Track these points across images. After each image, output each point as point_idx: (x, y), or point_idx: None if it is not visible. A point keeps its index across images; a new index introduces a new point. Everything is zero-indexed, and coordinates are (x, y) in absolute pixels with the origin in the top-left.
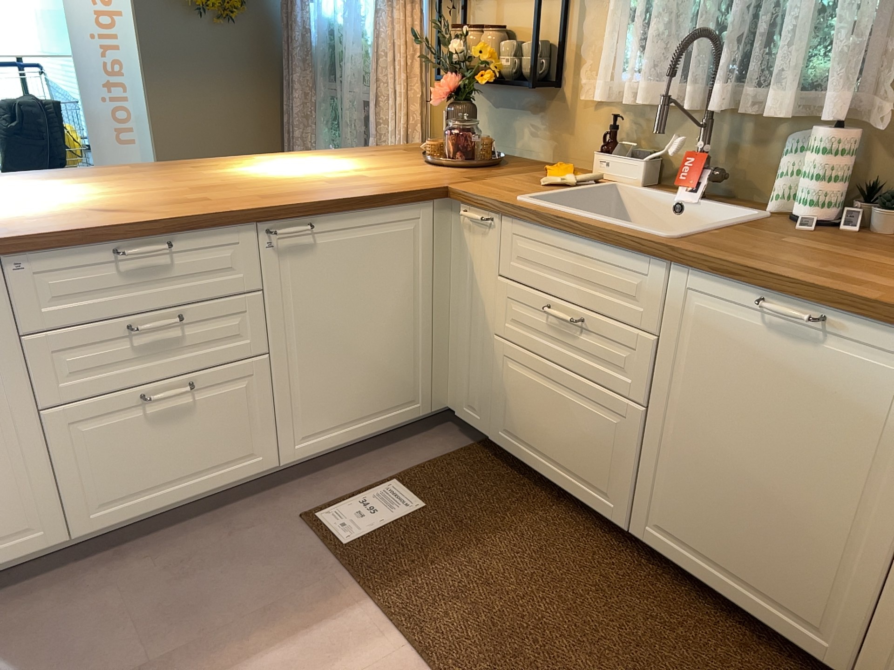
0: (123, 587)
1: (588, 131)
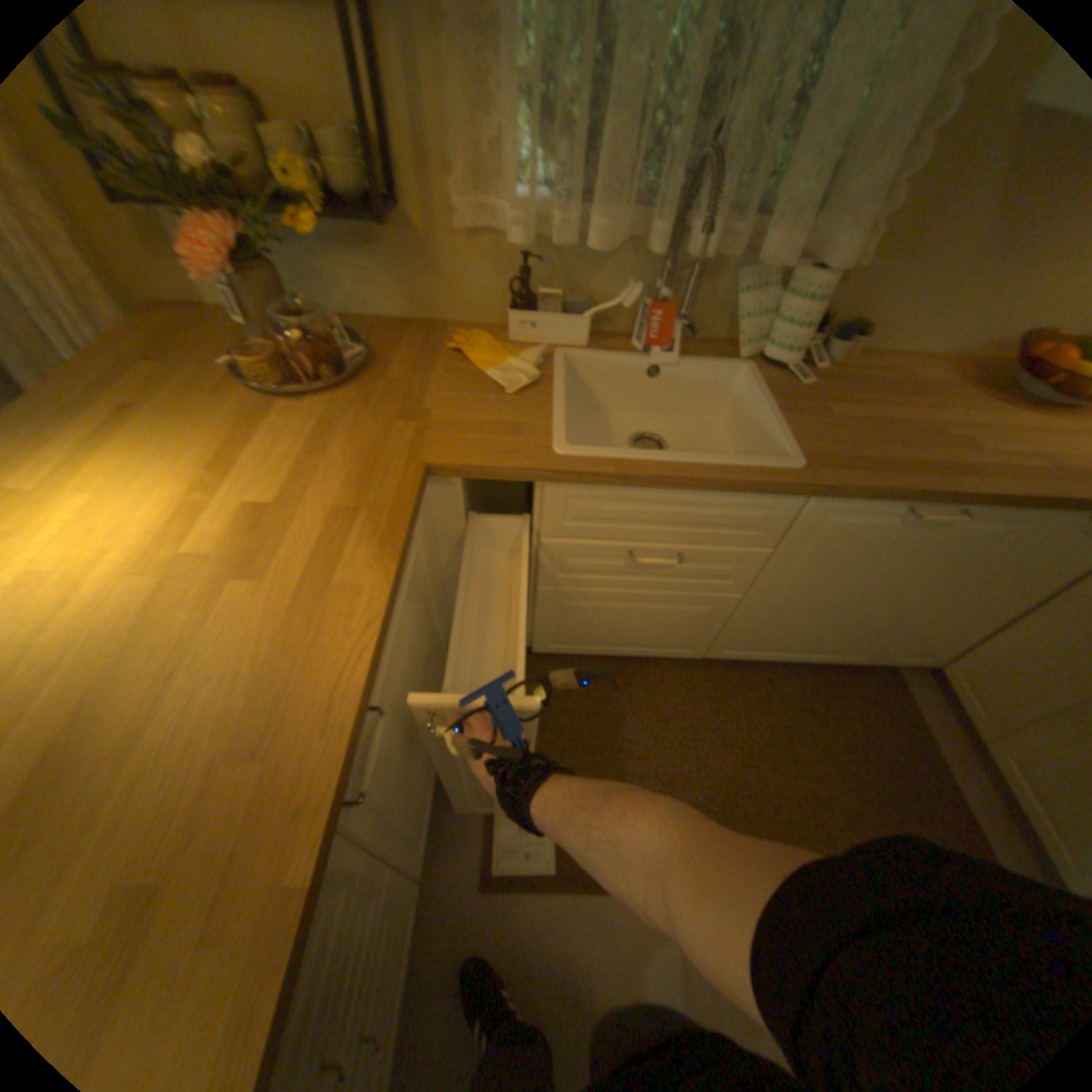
0: None
1: (469, 269)
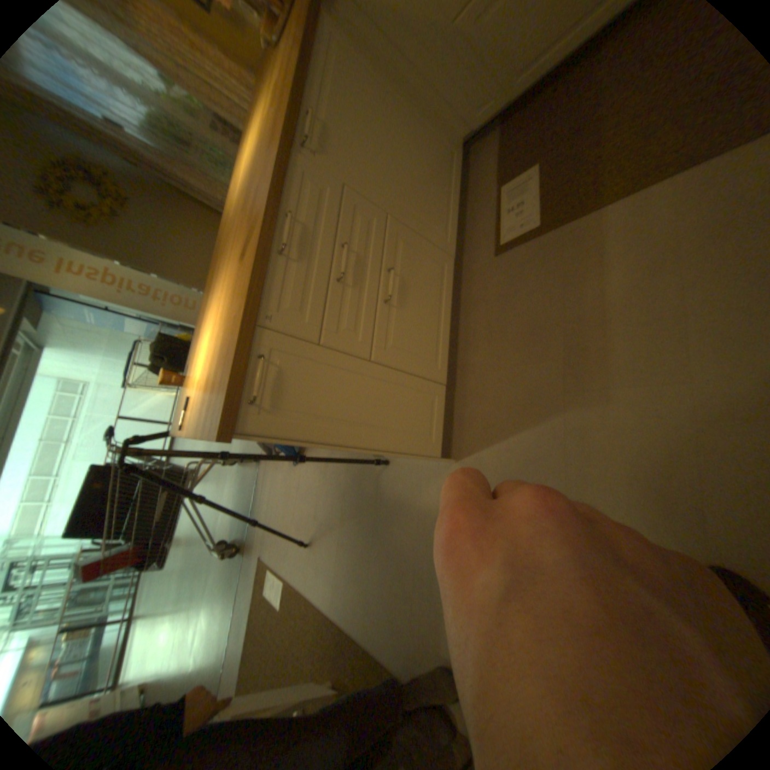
0: (491, 367)
1: None
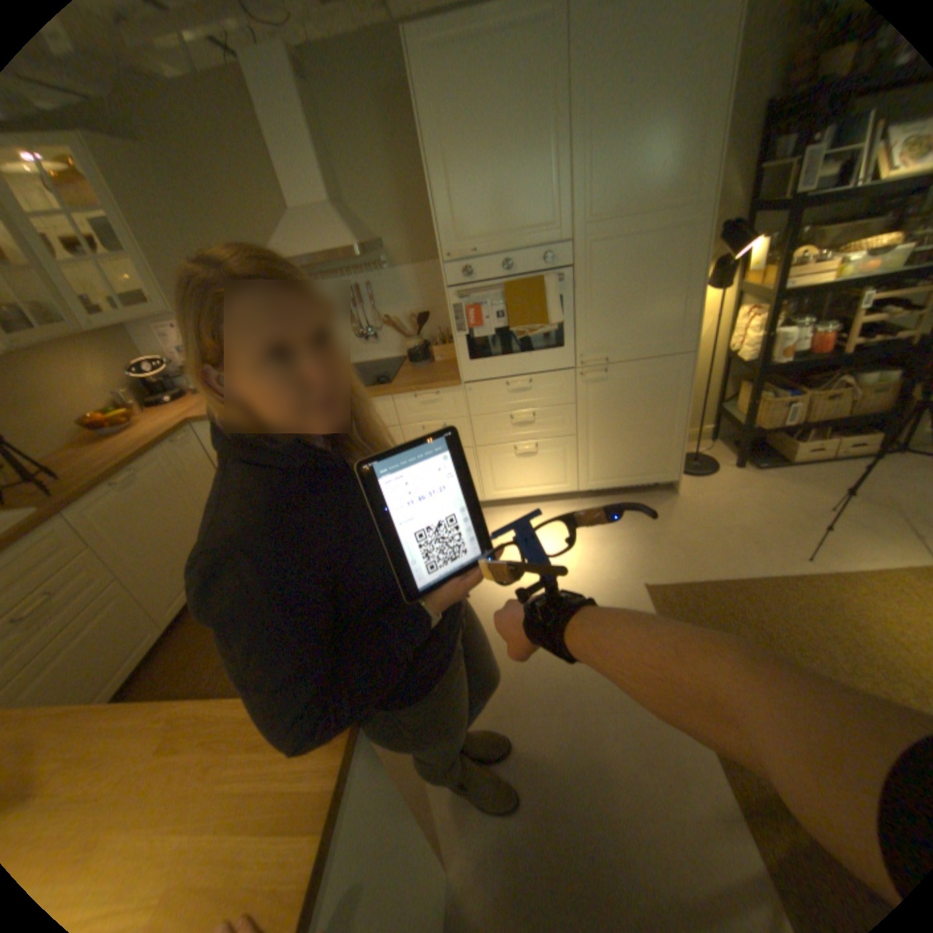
0: None
1: None
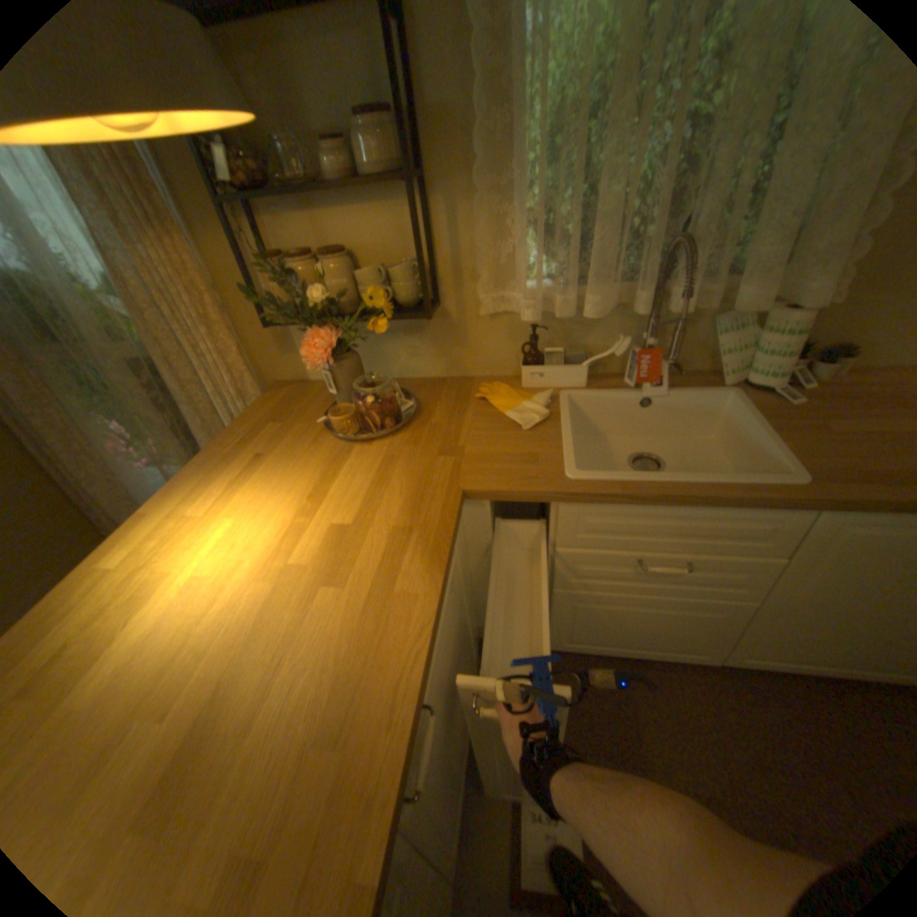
0: None
1: (489, 339)
